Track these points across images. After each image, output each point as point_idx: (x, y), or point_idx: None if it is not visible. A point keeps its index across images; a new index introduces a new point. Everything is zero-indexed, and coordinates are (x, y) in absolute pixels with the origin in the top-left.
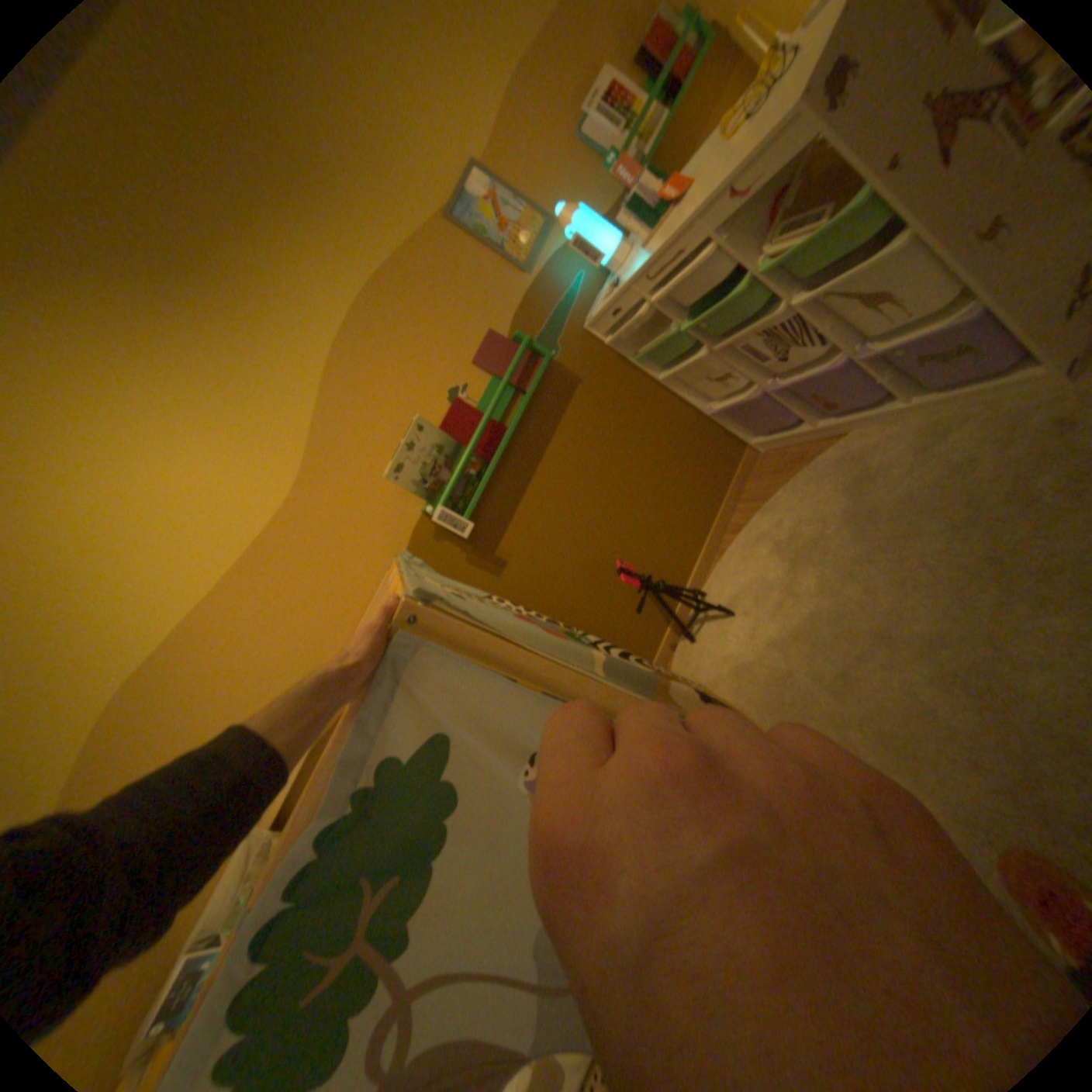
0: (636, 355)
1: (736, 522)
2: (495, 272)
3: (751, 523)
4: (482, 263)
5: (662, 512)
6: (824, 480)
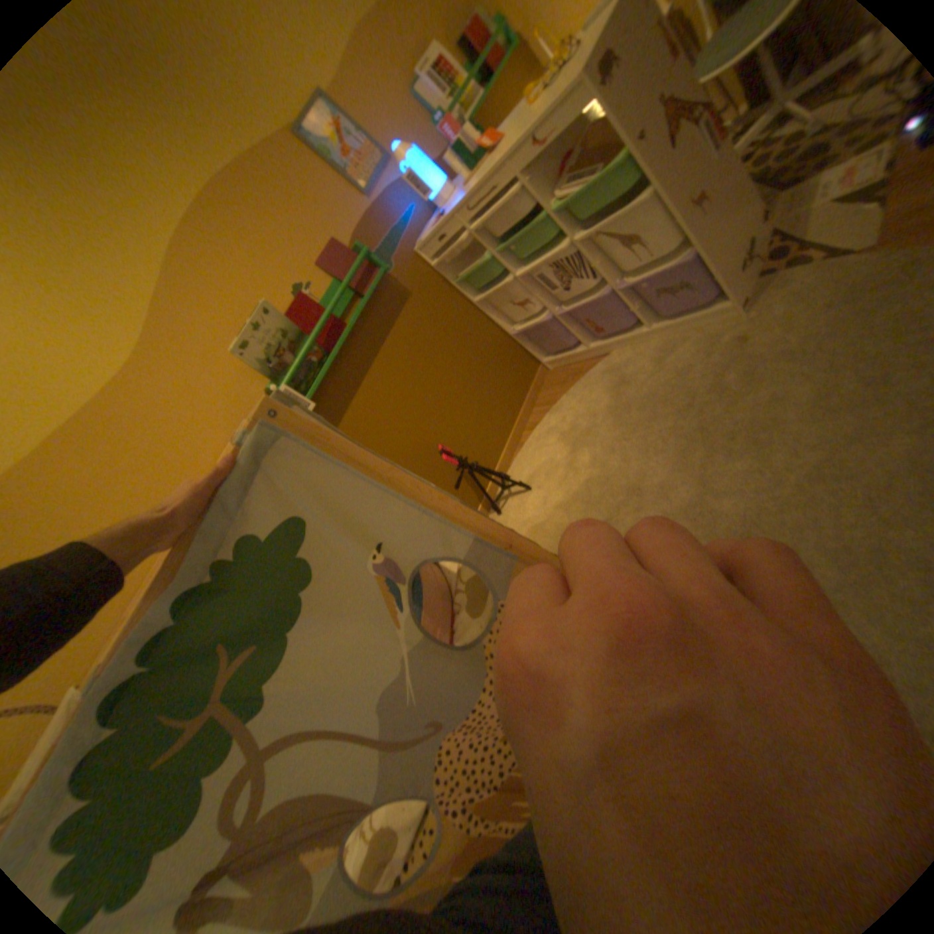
0: (456, 279)
1: (532, 421)
2: (338, 190)
3: (542, 421)
4: (326, 180)
5: (476, 410)
6: (595, 386)
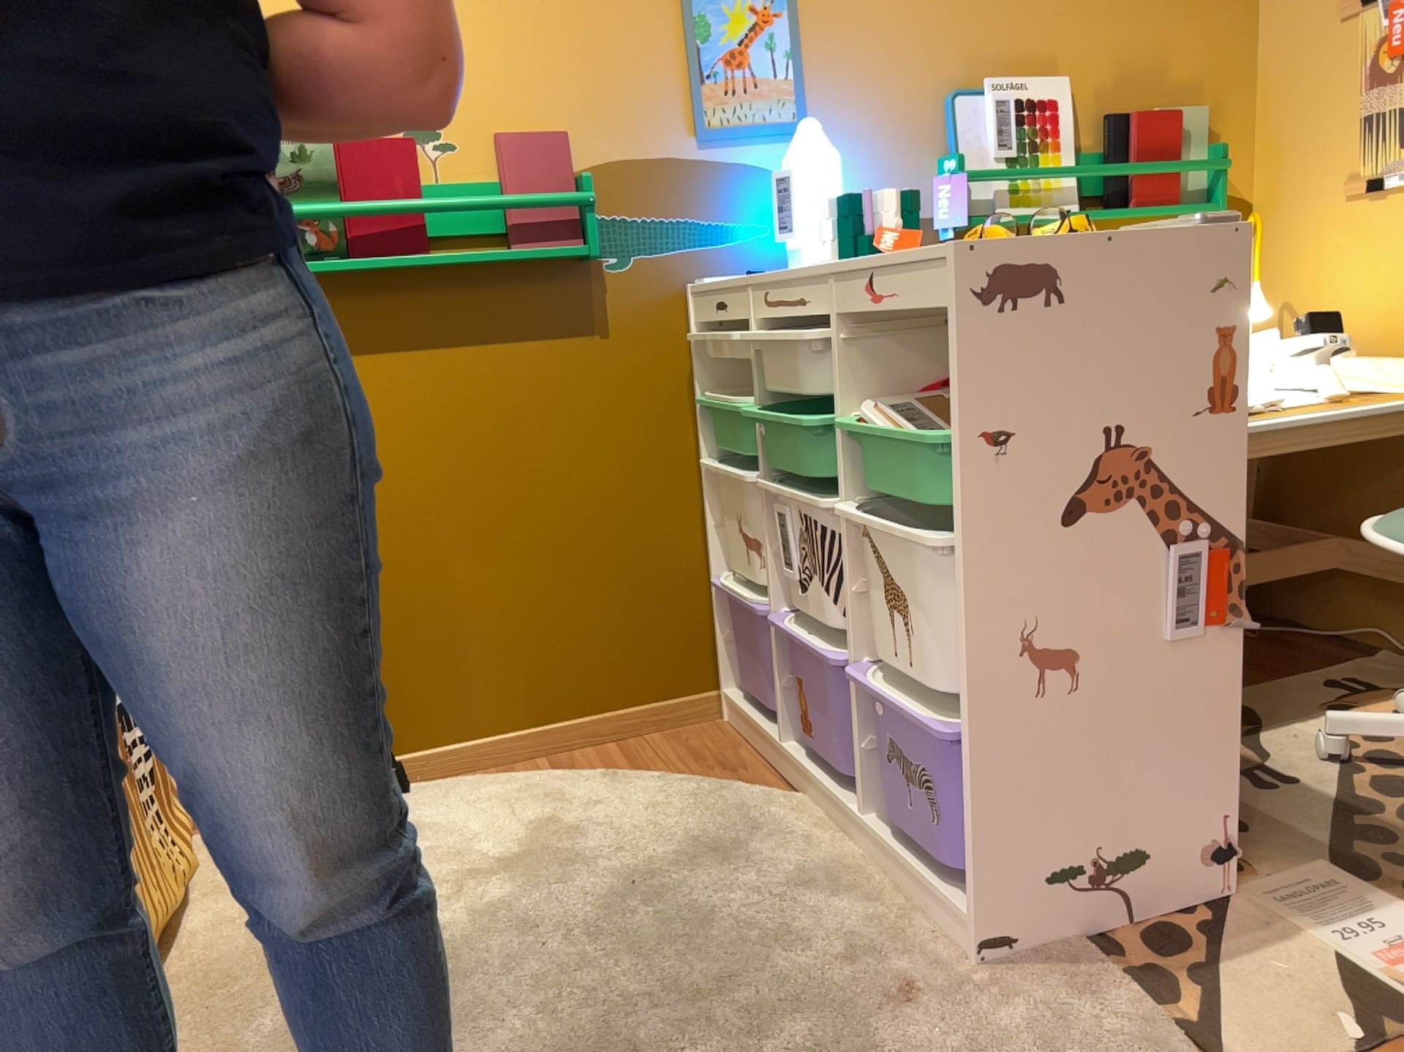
0: (705, 395)
1: (573, 754)
2: (657, 91)
3: (576, 770)
4: (655, 64)
5: (497, 616)
6: (695, 809)
